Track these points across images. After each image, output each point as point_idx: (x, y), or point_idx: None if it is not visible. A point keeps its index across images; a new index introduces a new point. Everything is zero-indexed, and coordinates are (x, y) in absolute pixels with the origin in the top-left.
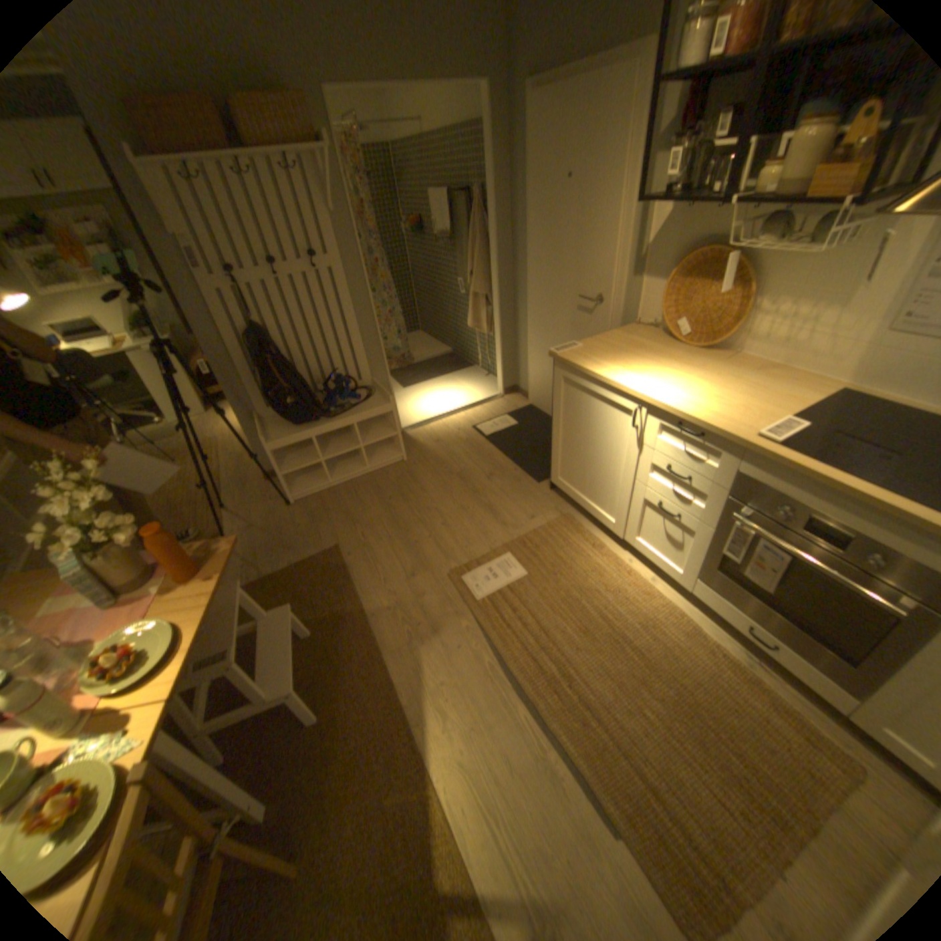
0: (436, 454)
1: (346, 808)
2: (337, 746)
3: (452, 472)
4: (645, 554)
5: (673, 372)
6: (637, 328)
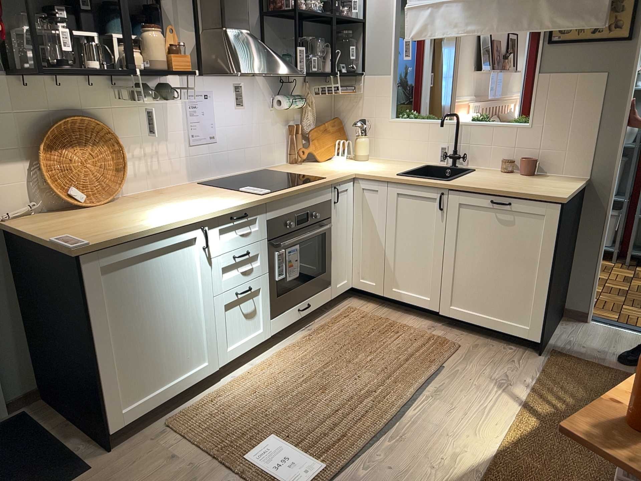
0: None
1: None
2: None
3: None
4: (238, 355)
5: (160, 209)
6: (25, 221)
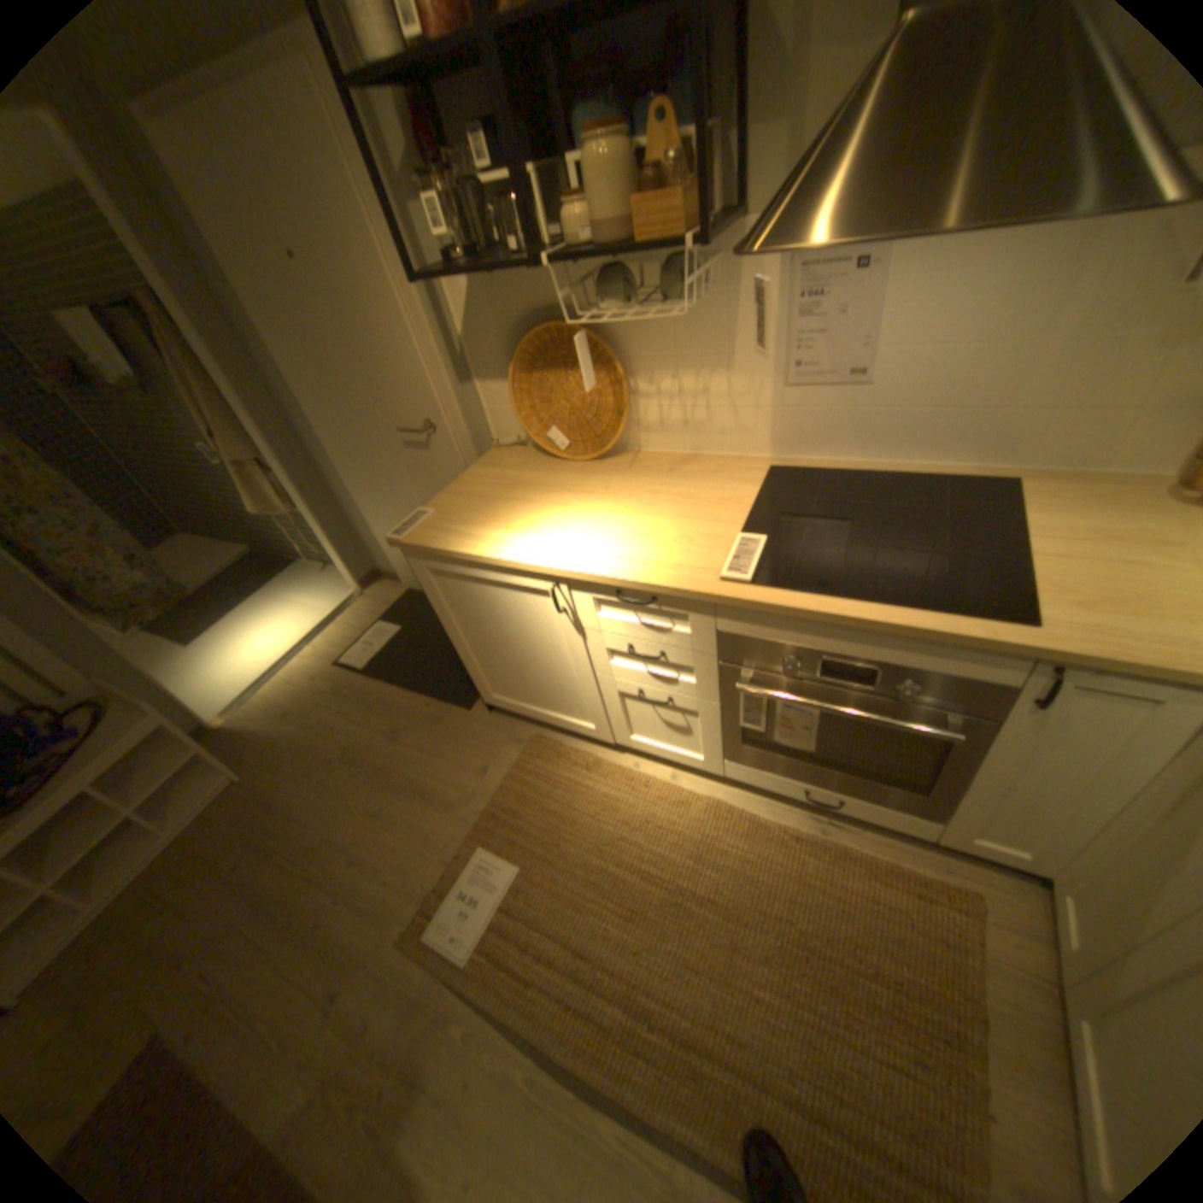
0: (290, 739)
1: None
2: None
3: (330, 758)
4: (649, 751)
5: (575, 512)
6: (501, 455)
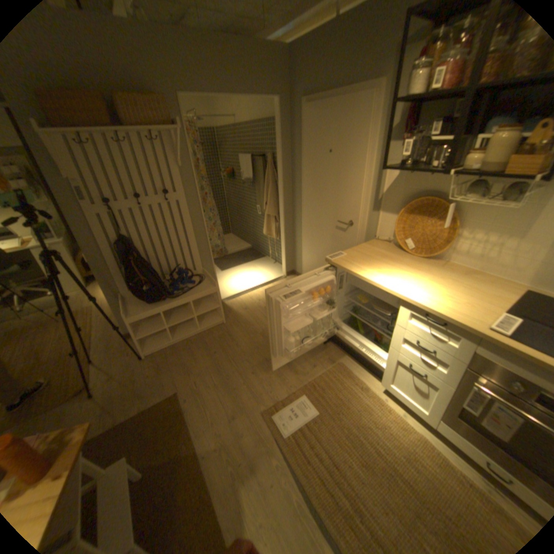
0: (245, 318)
1: None
2: None
3: (257, 331)
4: (398, 396)
5: (412, 275)
6: (378, 242)
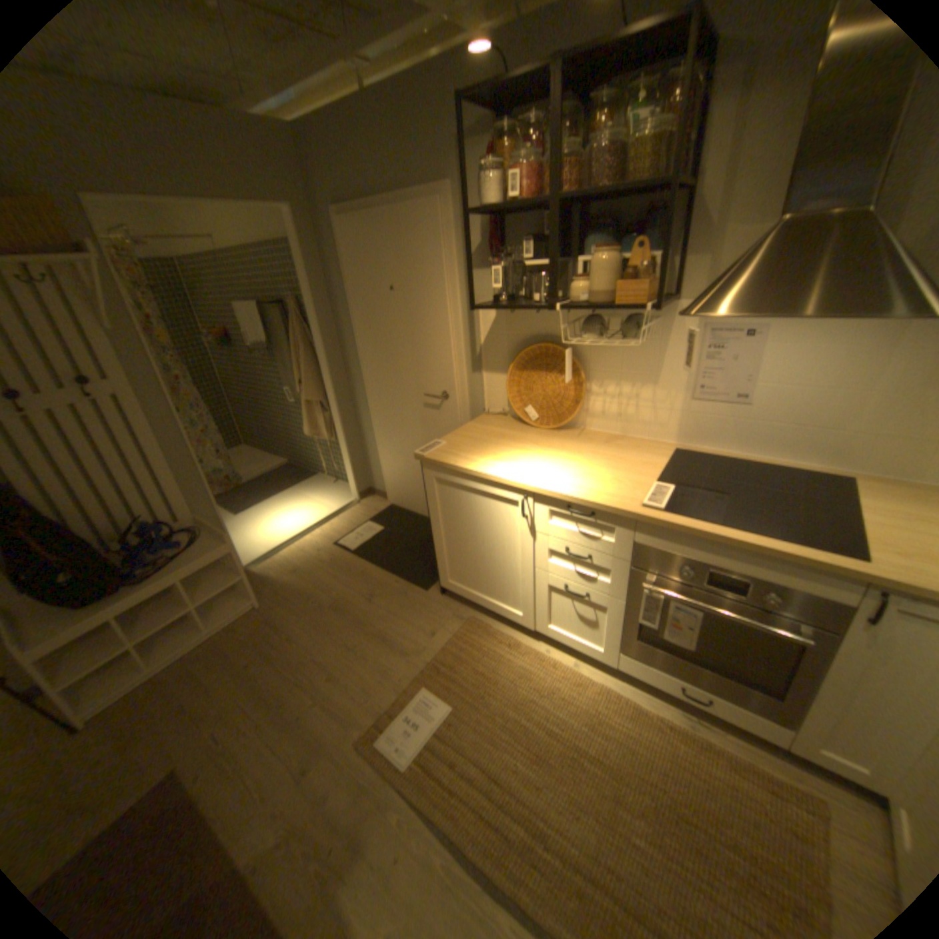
0: (298, 587)
1: None
2: None
3: (324, 605)
4: (561, 640)
5: (541, 456)
6: (489, 419)
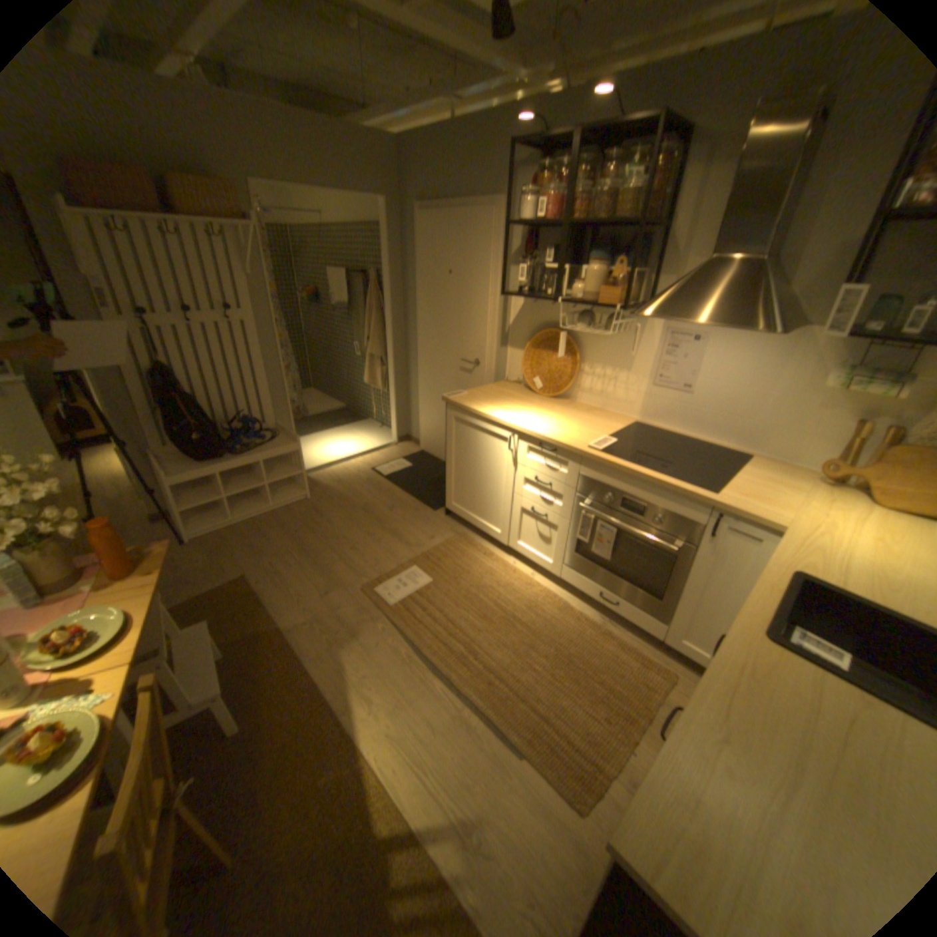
0: (339, 492)
1: (279, 795)
2: (264, 746)
3: (356, 506)
4: (524, 554)
5: (533, 411)
6: (506, 384)
